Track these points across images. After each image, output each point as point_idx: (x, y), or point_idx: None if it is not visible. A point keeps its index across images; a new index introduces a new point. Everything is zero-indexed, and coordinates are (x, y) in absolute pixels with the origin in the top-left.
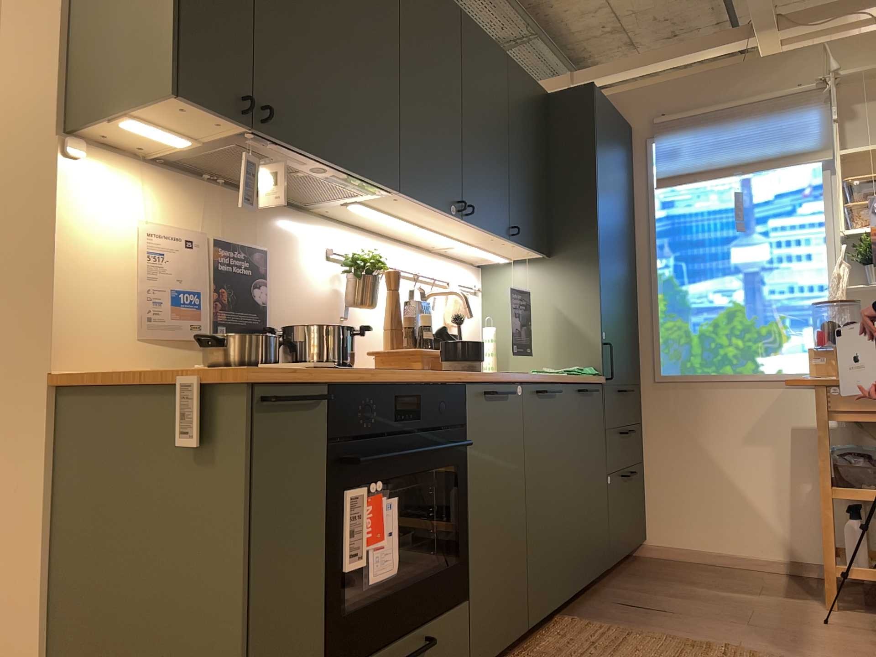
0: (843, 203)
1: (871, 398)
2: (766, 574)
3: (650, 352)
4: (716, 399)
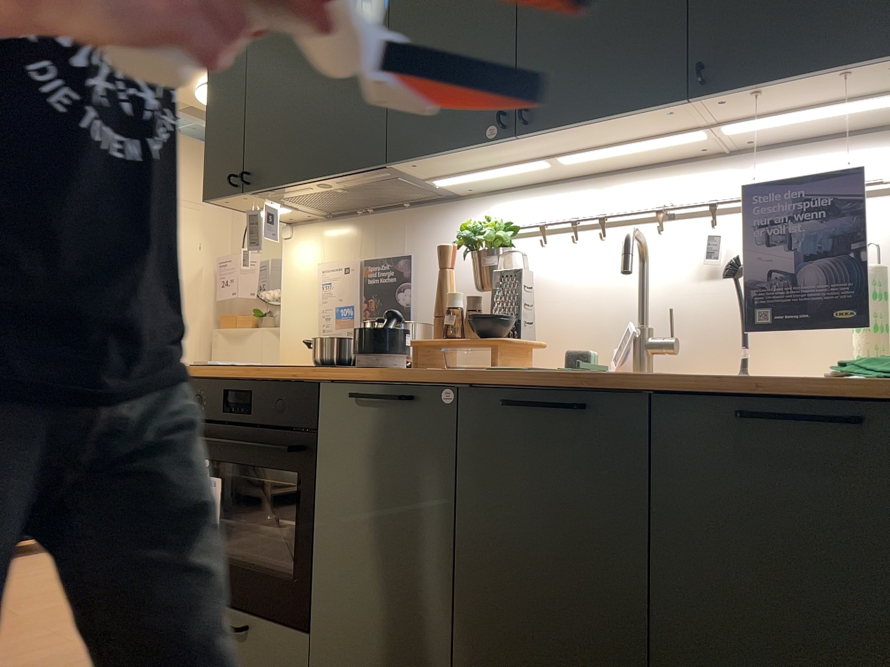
0: None
1: None
2: None
3: None
4: None
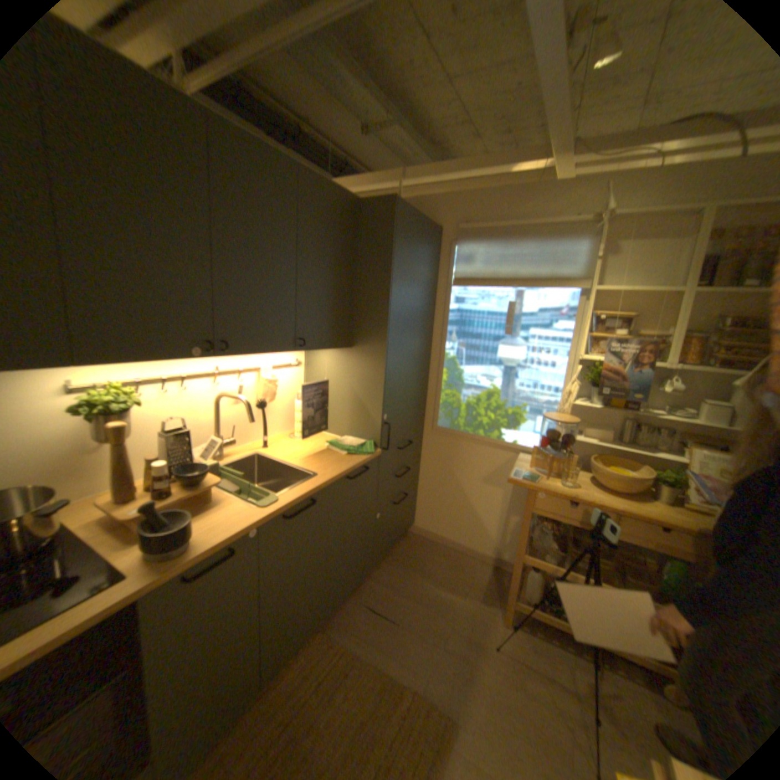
0: (592, 327)
1: (567, 510)
2: (480, 566)
3: (433, 409)
4: (470, 451)
